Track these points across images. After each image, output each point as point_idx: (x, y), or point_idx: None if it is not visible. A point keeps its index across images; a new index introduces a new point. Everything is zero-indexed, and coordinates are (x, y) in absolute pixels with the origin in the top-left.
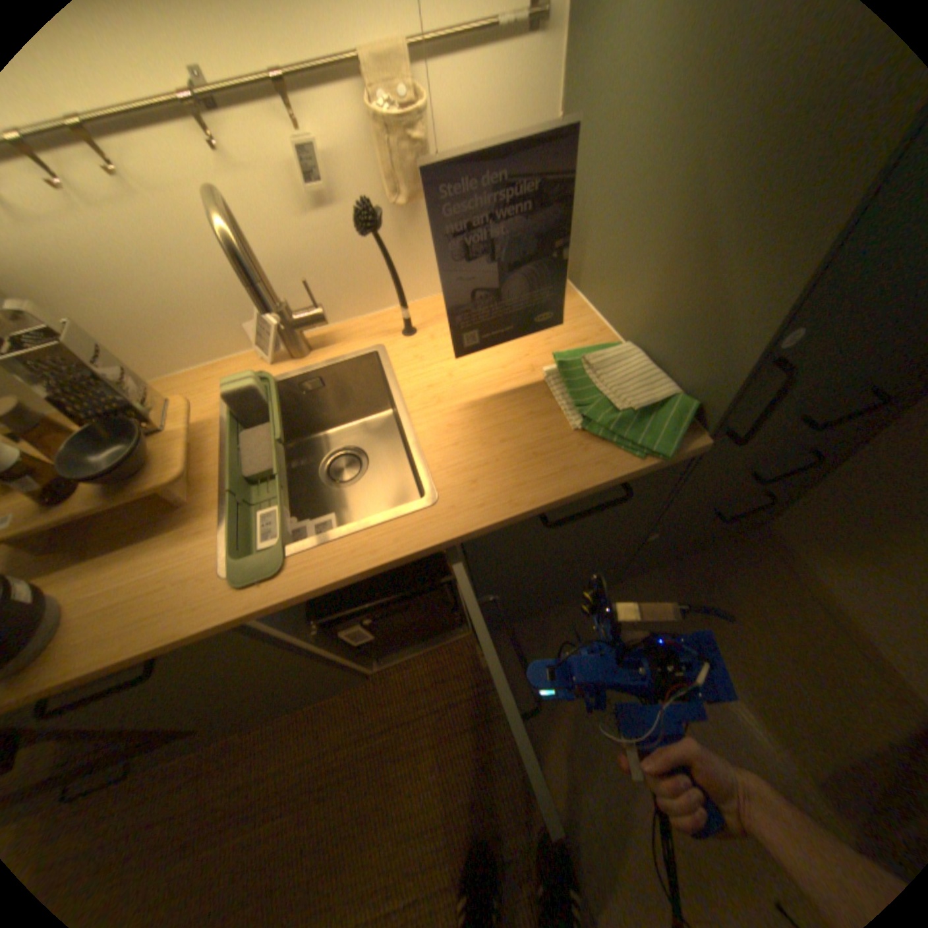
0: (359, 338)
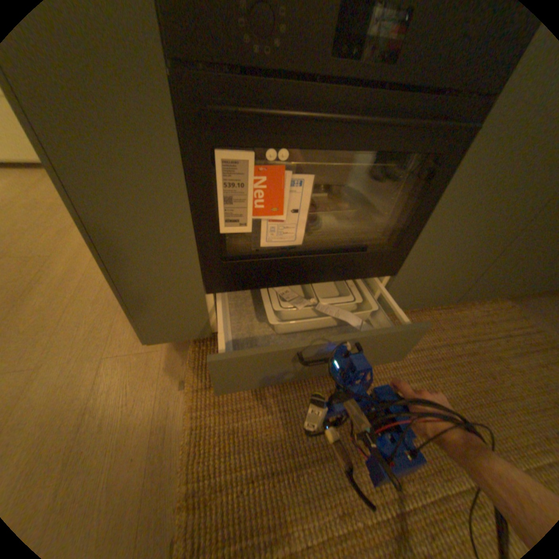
0: None
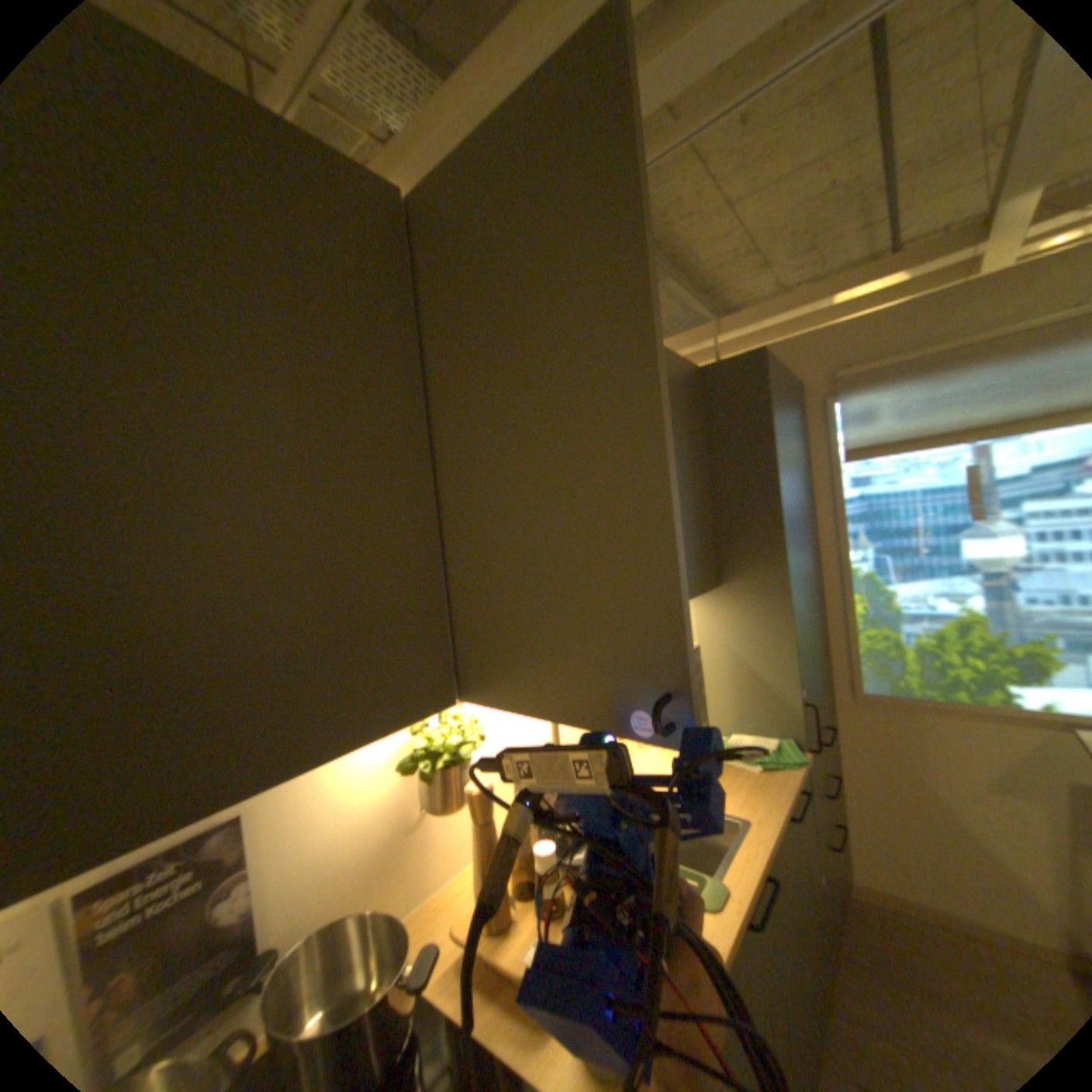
0: None
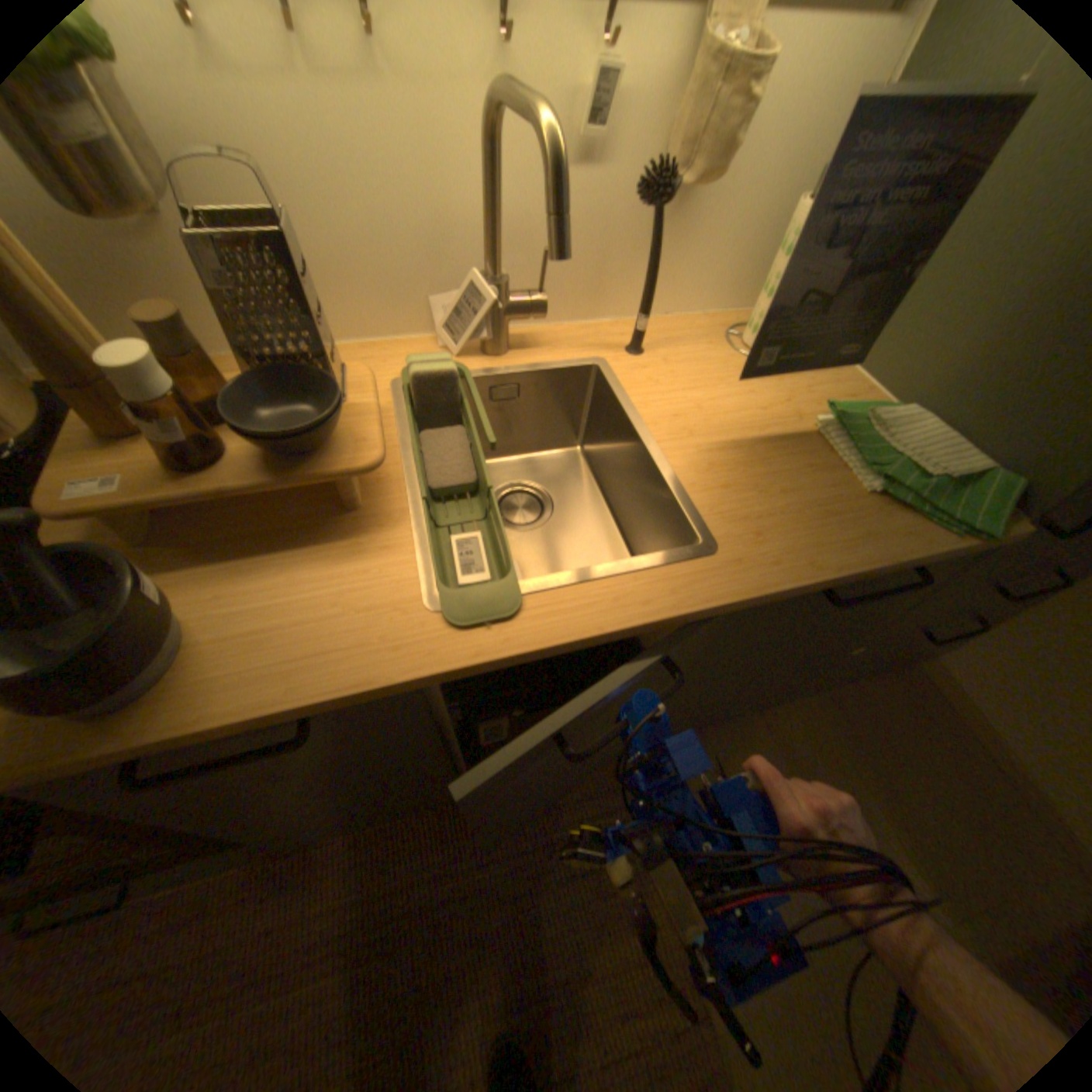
0: (569, 346)
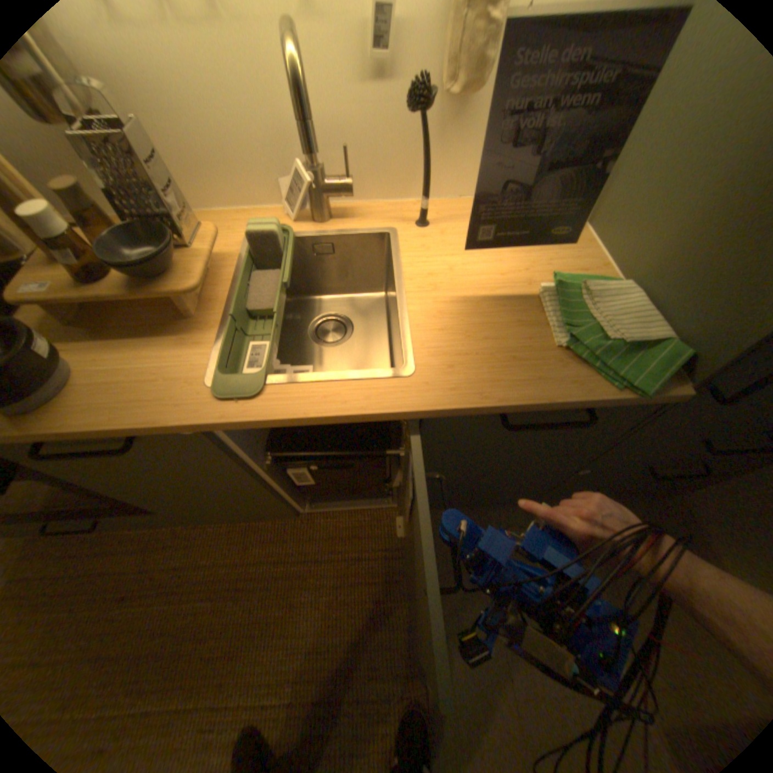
0: (375, 218)
